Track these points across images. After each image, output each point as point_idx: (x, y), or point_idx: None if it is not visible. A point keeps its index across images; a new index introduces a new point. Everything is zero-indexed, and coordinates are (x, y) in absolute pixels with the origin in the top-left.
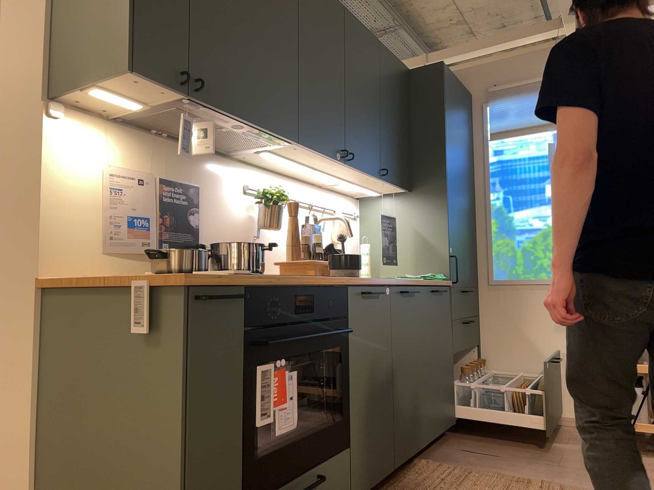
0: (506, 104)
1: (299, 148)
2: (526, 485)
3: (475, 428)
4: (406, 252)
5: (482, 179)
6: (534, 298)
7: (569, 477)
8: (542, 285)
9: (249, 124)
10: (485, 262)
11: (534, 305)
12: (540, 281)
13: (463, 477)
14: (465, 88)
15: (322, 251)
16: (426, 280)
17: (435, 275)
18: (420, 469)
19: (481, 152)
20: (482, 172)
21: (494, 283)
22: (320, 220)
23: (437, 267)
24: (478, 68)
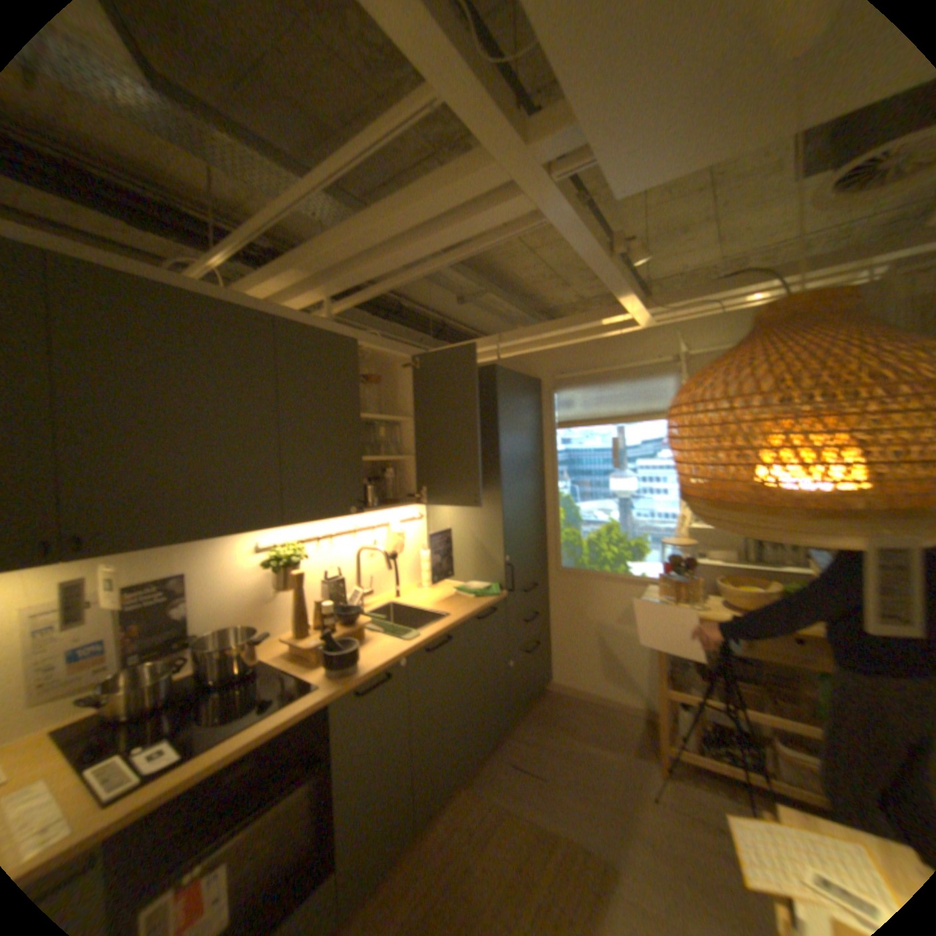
0: (573, 394)
1: (294, 524)
2: (550, 852)
3: (536, 720)
4: (466, 557)
5: (551, 467)
6: (599, 590)
7: (600, 831)
8: (606, 579)
9: (196, 541)
10: (555, 550)
11: (599, 597)
12: (605, 576)
13: (492, 831)
14: (535, 372)
15: (345, 608)
16: (478, 597)
17: (490, 587)
18: (455, 811)
19: (550, 439)
20: (551, 460)
21: (562, 571)
22: (363, 550)
23: (493, 577)
24: (547, 352)
